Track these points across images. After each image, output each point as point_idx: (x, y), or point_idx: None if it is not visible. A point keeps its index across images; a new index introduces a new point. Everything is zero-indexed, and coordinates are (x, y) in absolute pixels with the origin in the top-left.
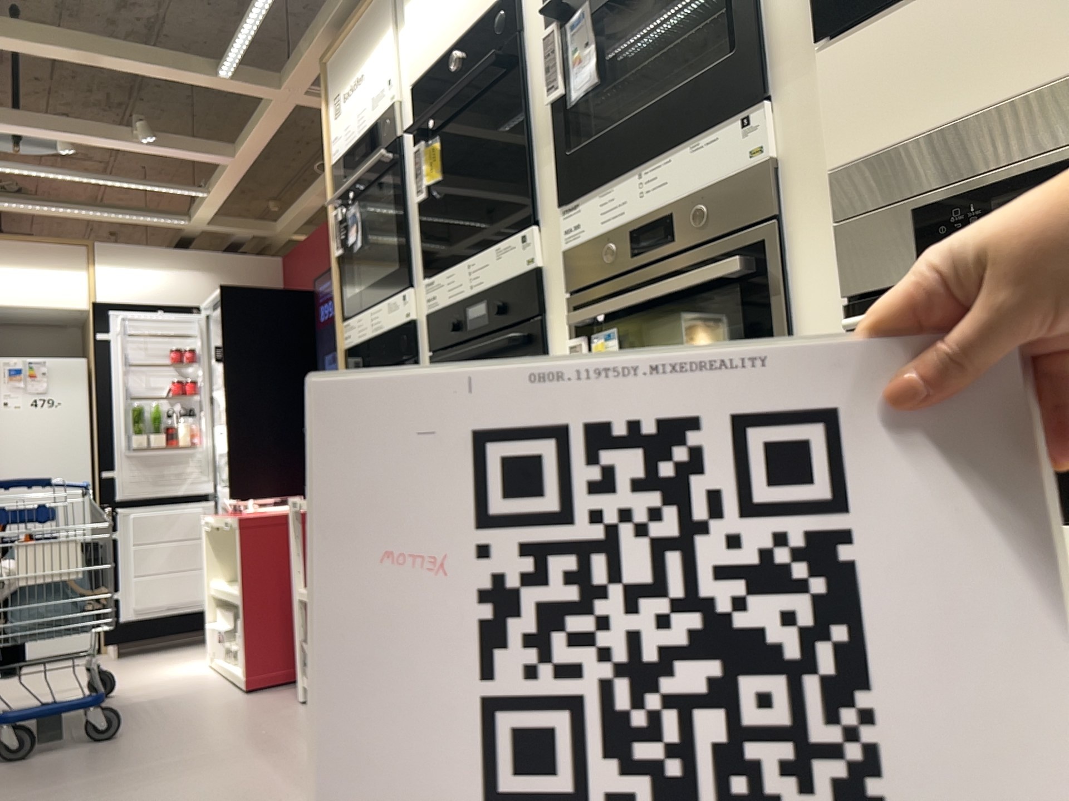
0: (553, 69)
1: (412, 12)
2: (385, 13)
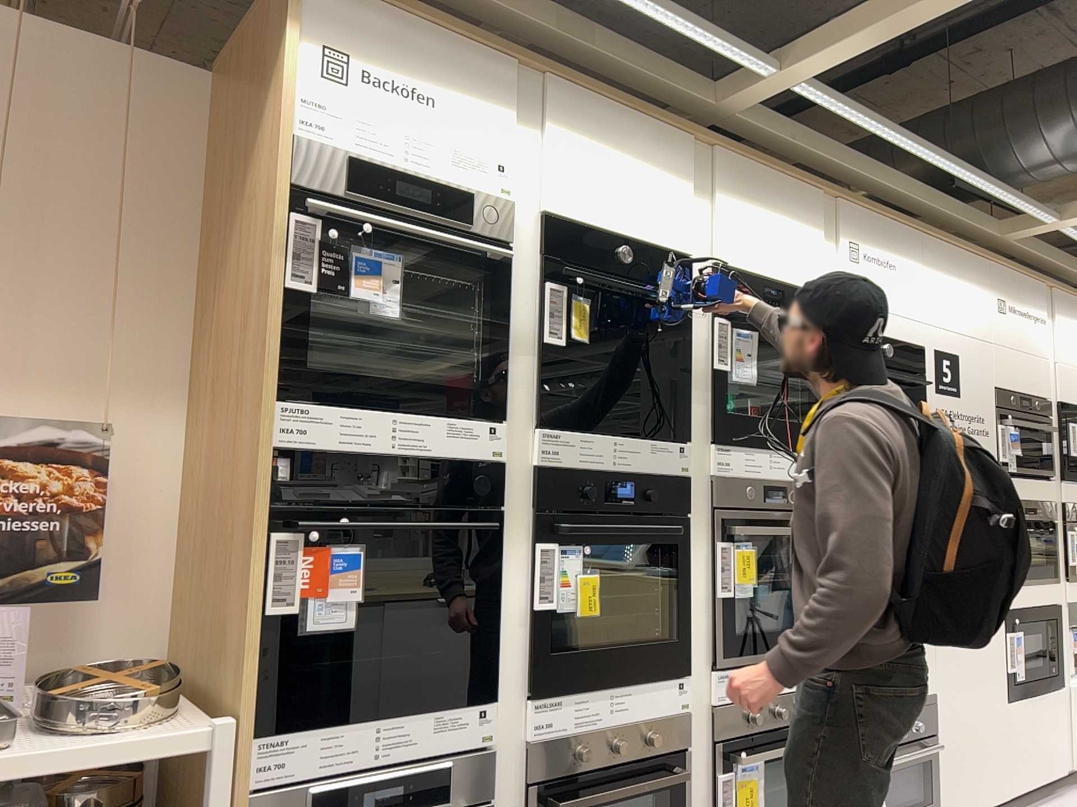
0: (727, 350)
1: (564, 144)
2: (510, 90)
